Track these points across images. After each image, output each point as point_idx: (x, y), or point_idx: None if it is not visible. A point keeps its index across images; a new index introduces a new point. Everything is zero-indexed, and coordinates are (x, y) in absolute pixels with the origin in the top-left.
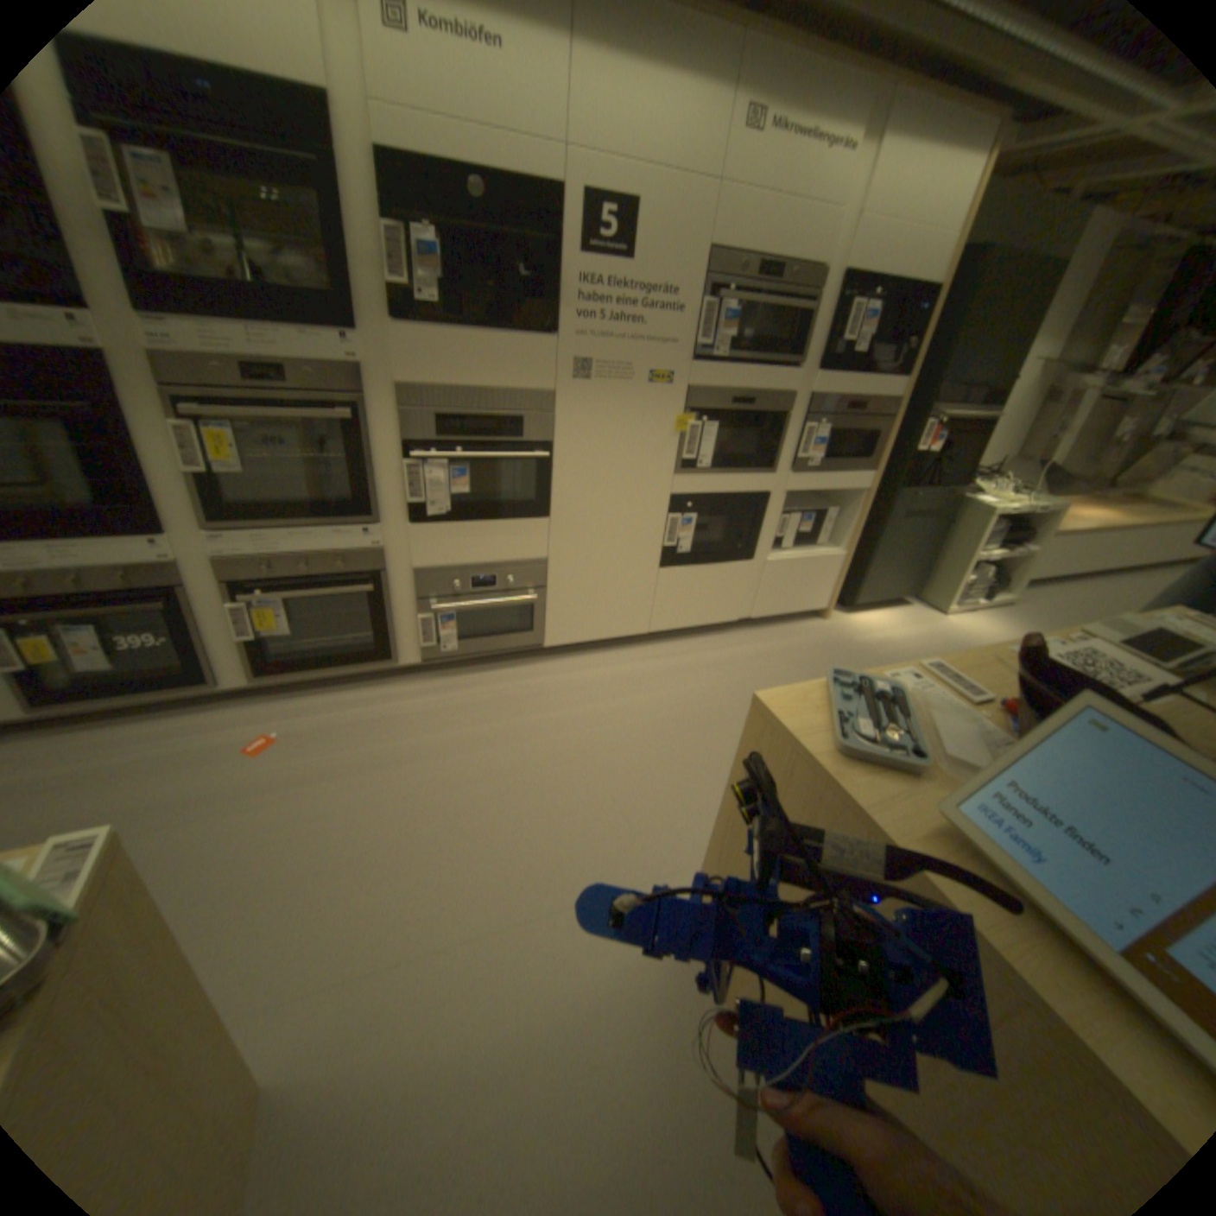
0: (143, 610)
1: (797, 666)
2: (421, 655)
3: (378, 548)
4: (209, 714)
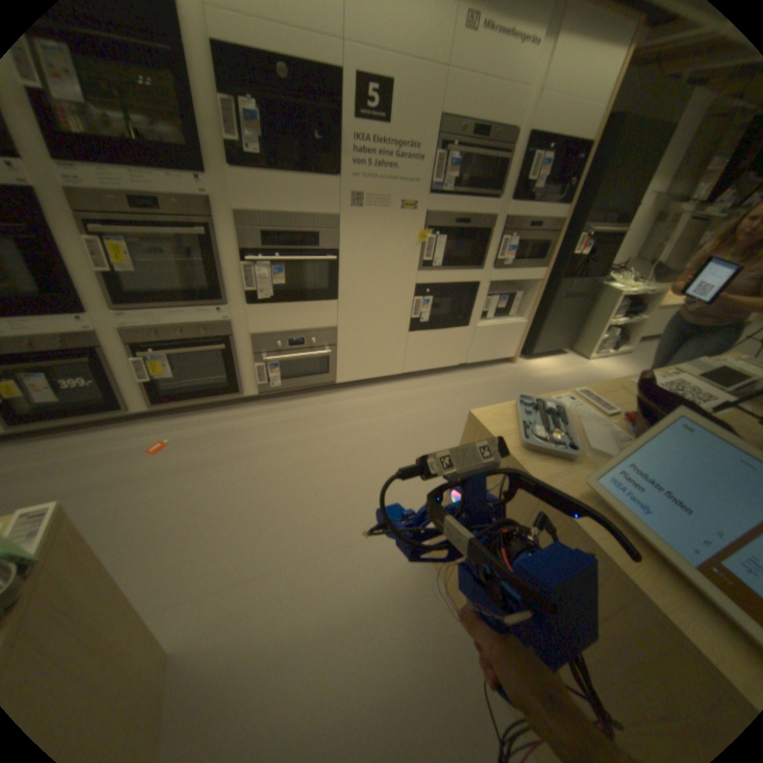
0: (74, 363)
1: (495, 393)
2: (257, 390)
3: (226, 321)
4: (123, 429)
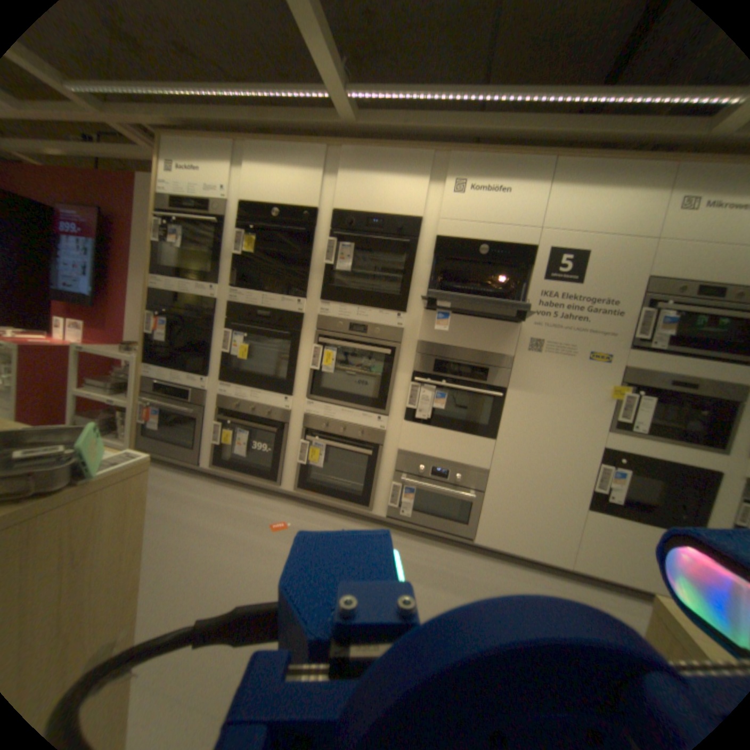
0: (269, 429)
1: None
2: (387, 511)
3: (382, 430)
4: (270, 500)
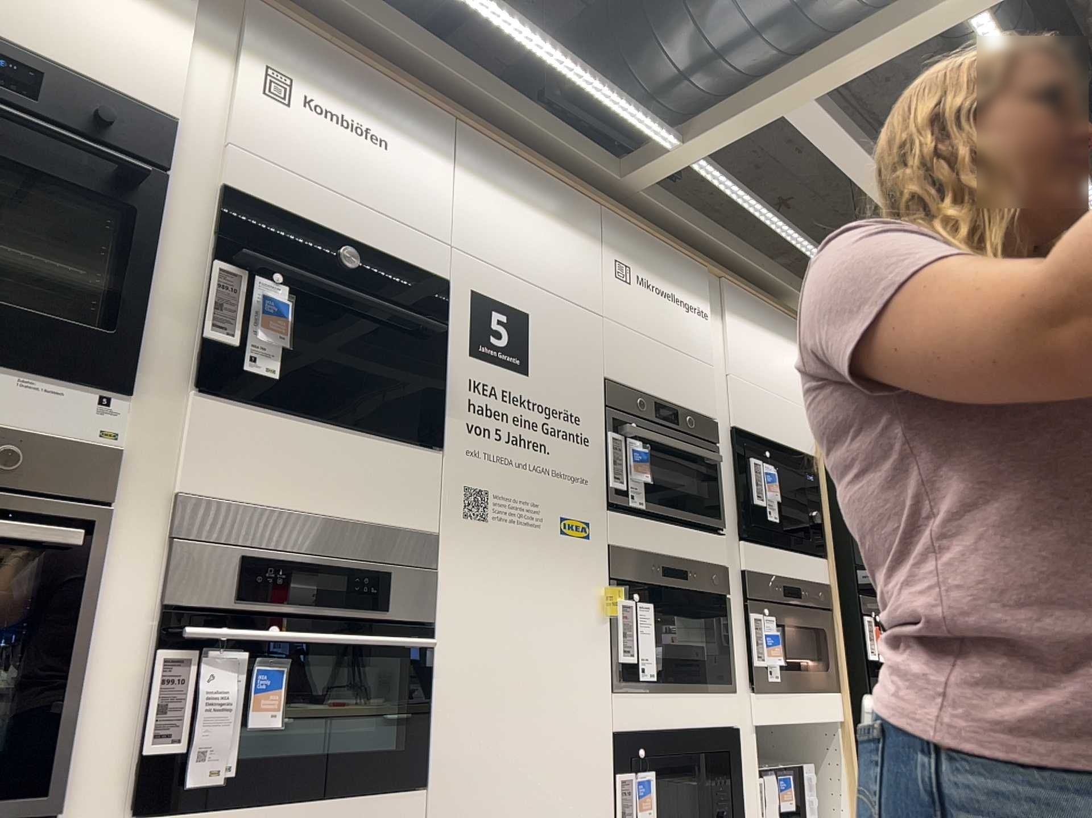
0: None
1: None
2: None
3: None
4: None
